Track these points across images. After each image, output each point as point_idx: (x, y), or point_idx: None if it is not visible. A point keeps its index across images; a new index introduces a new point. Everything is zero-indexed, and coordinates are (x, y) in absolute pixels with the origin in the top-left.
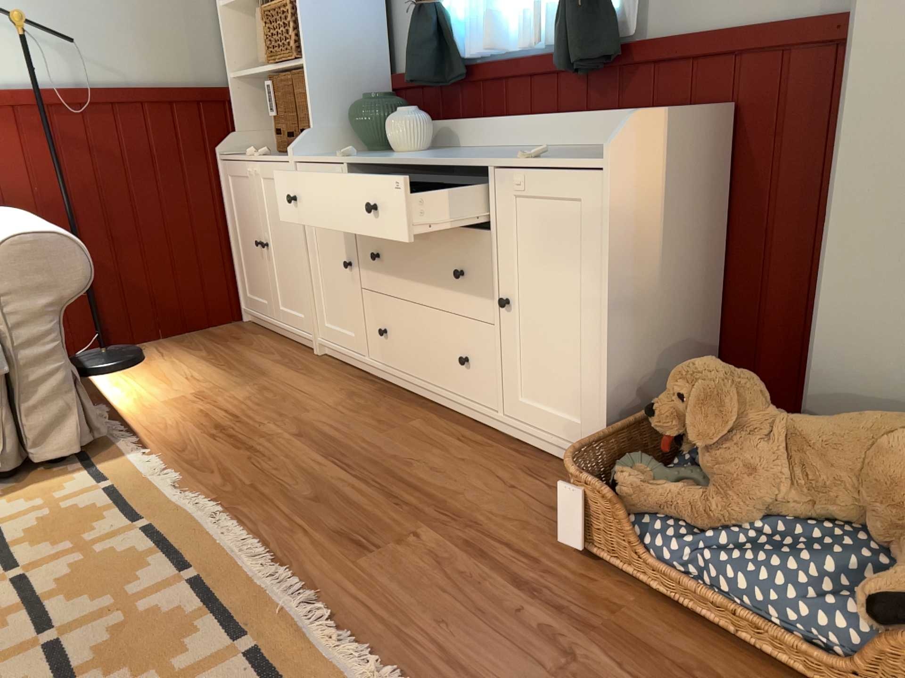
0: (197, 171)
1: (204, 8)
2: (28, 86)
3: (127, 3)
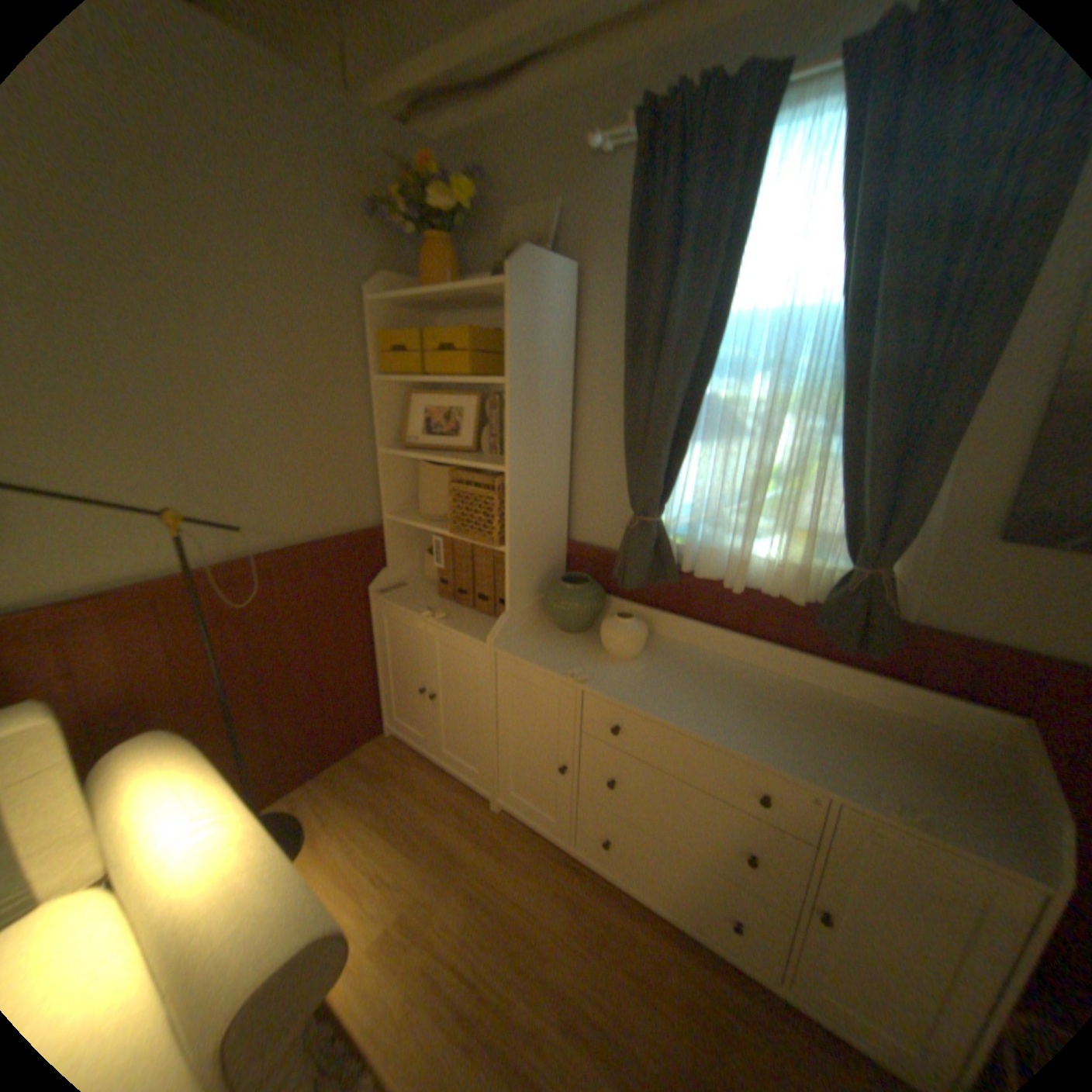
0: (348, 610)
1: (362, 449)
2: (166, 568)
3: (286, 456)
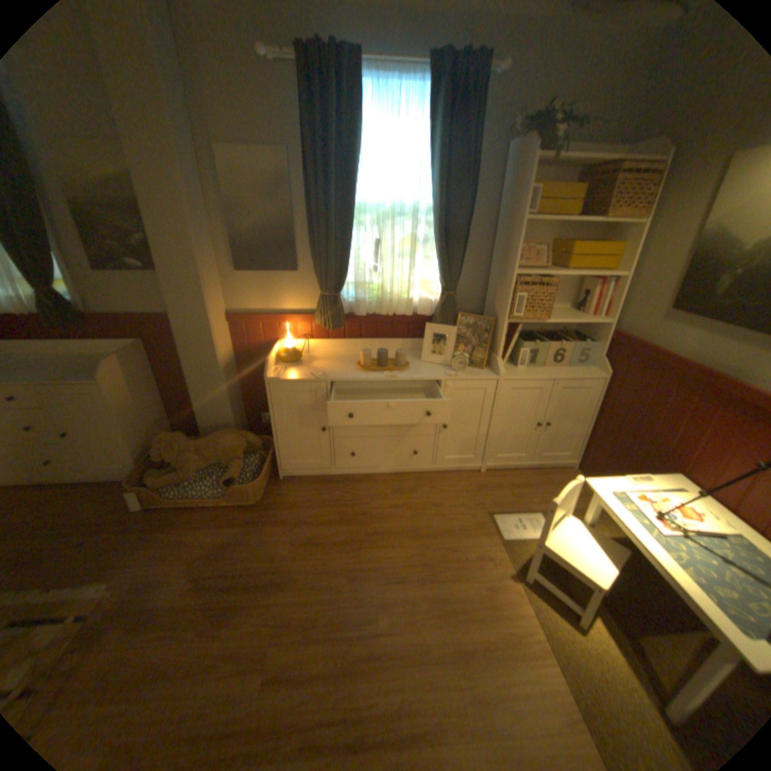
0: None
1: None
2: None
3: None
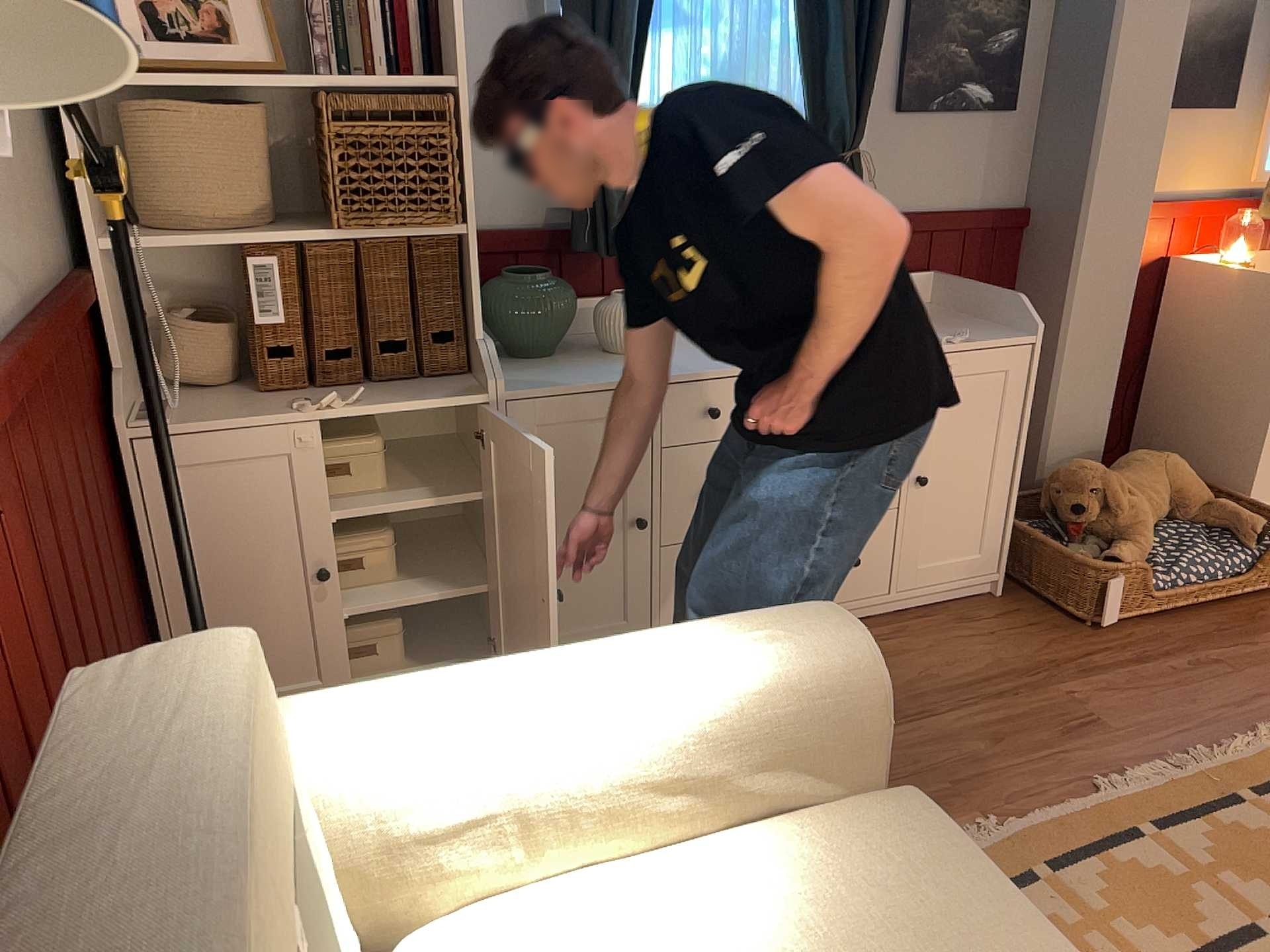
0: (103, 478)
1: None
2: None
3: None
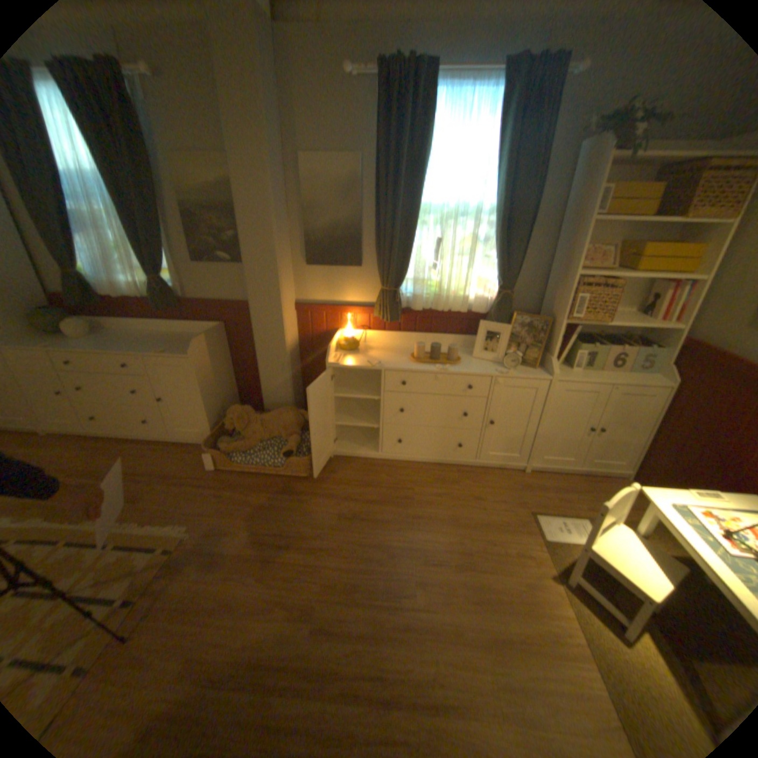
0: None
1: None
2: None
3: None
